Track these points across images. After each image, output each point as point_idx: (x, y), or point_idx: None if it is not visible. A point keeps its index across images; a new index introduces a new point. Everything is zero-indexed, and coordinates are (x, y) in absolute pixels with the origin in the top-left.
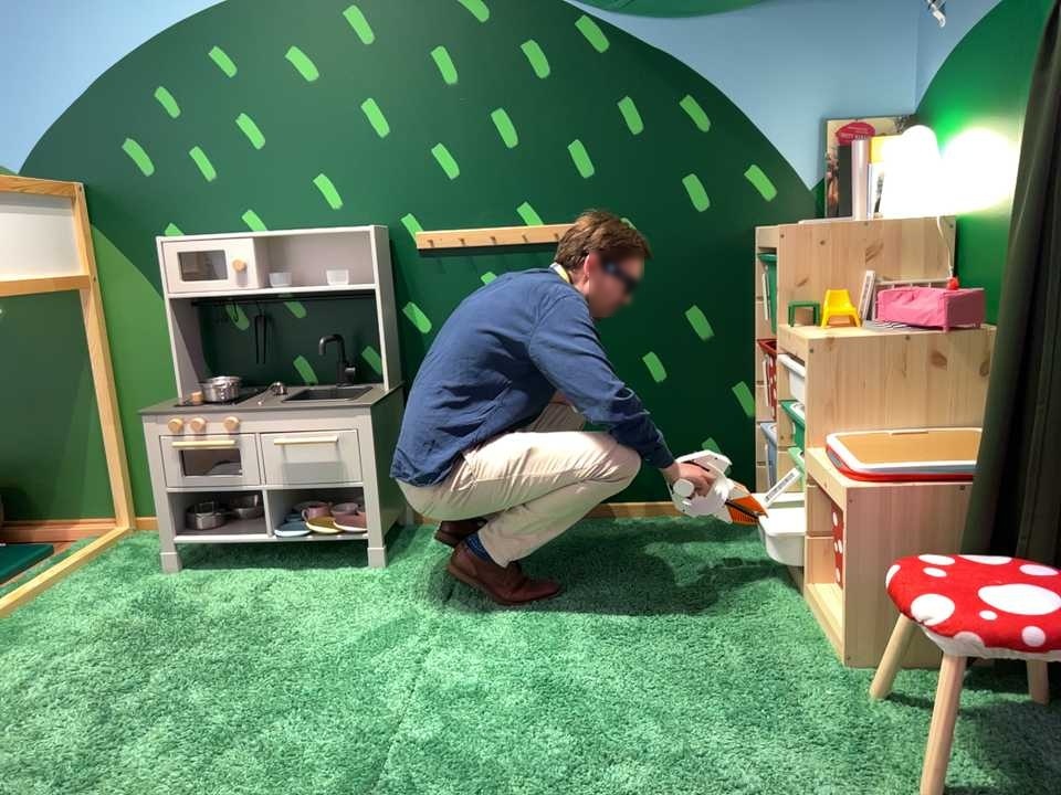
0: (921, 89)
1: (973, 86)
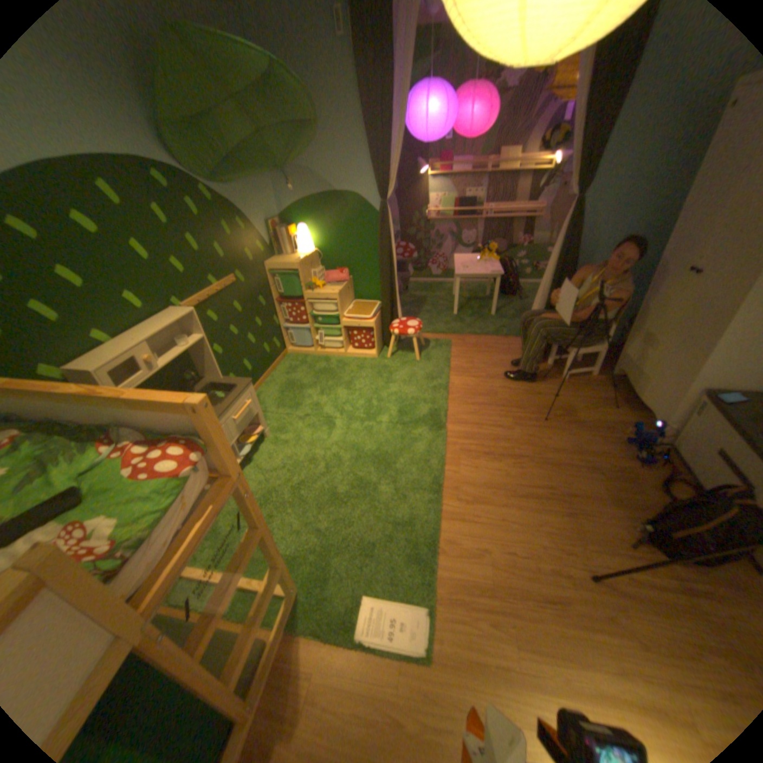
0: (281, 208)
1: (315, 213)
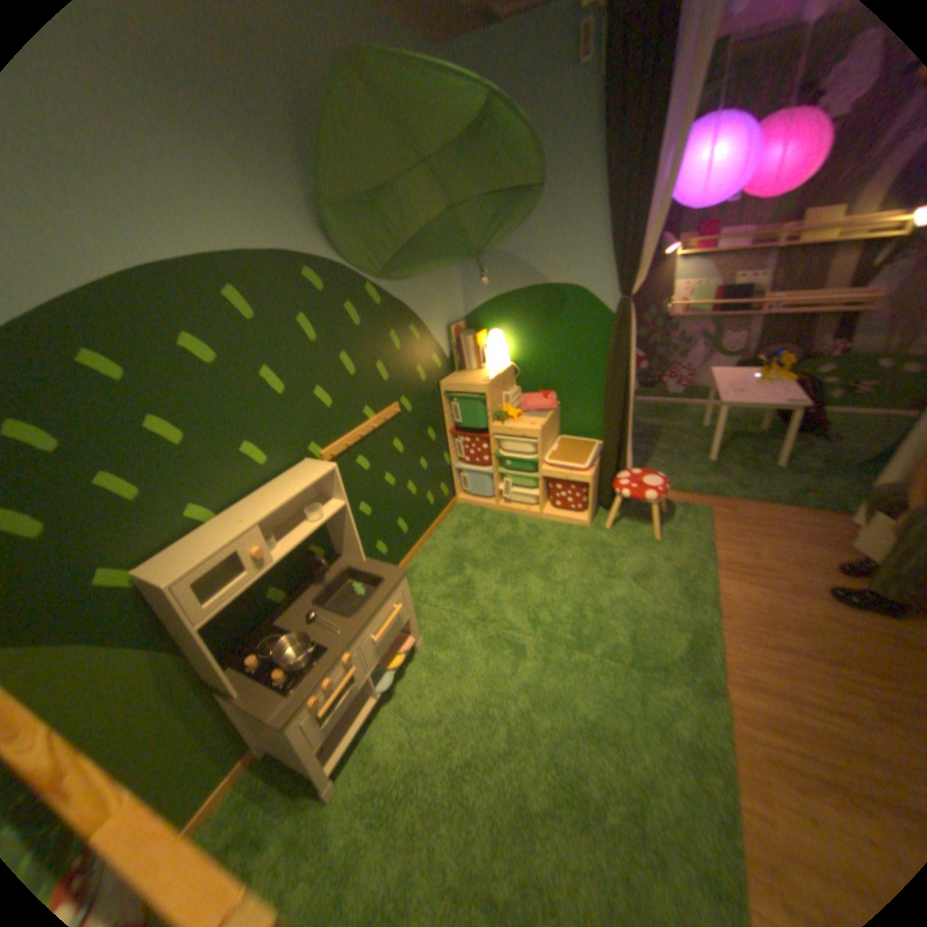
0: (468, 308)
1: (515, 315)
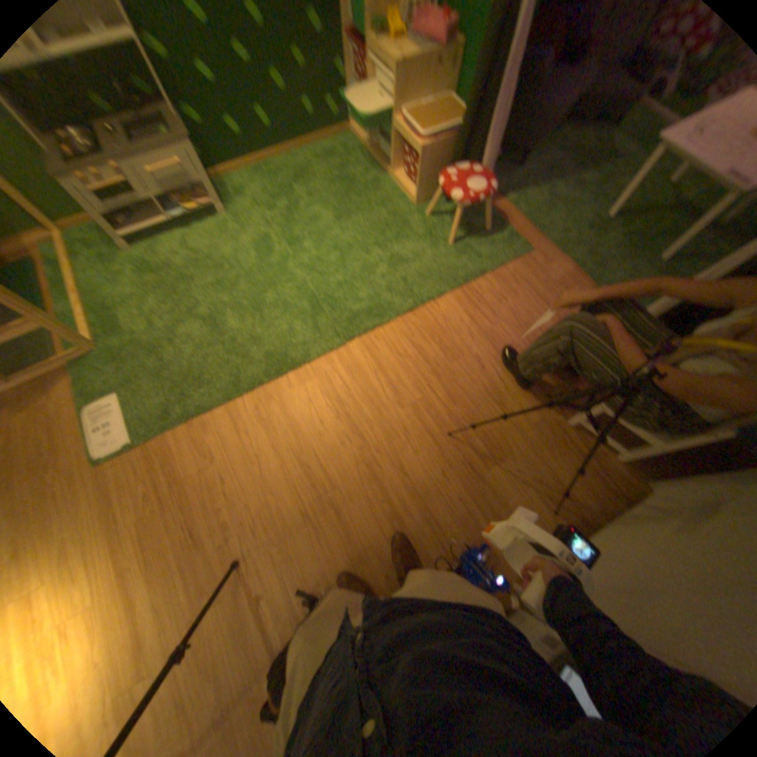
0: None
1: None
